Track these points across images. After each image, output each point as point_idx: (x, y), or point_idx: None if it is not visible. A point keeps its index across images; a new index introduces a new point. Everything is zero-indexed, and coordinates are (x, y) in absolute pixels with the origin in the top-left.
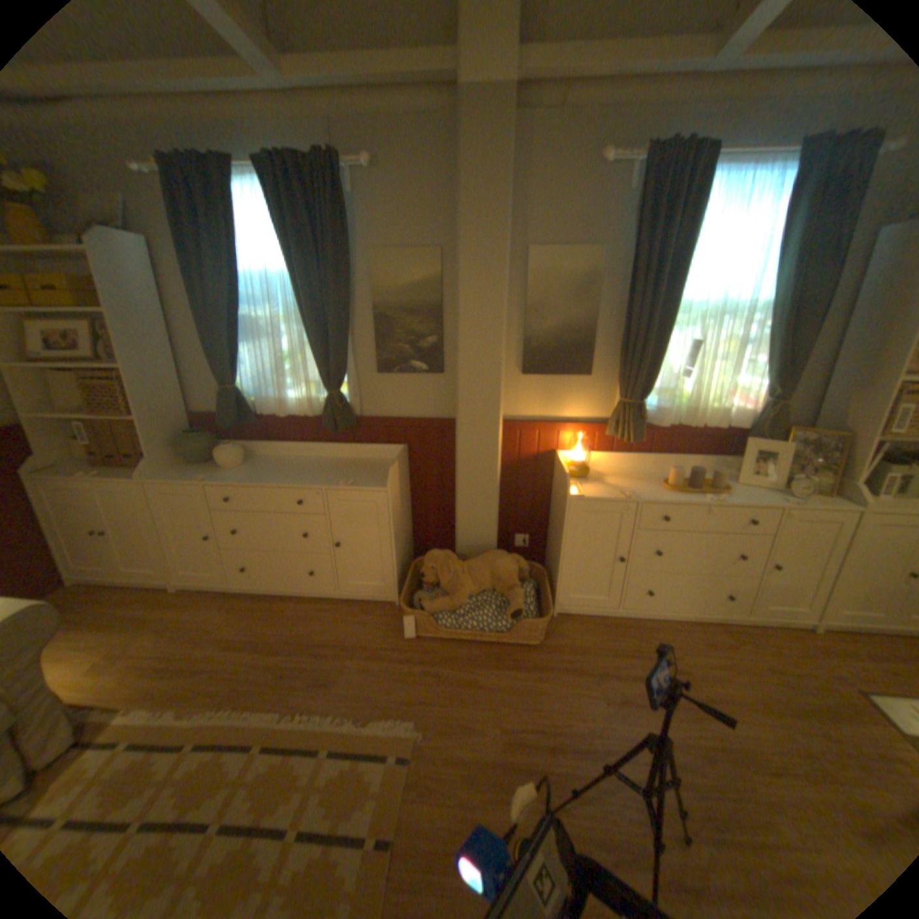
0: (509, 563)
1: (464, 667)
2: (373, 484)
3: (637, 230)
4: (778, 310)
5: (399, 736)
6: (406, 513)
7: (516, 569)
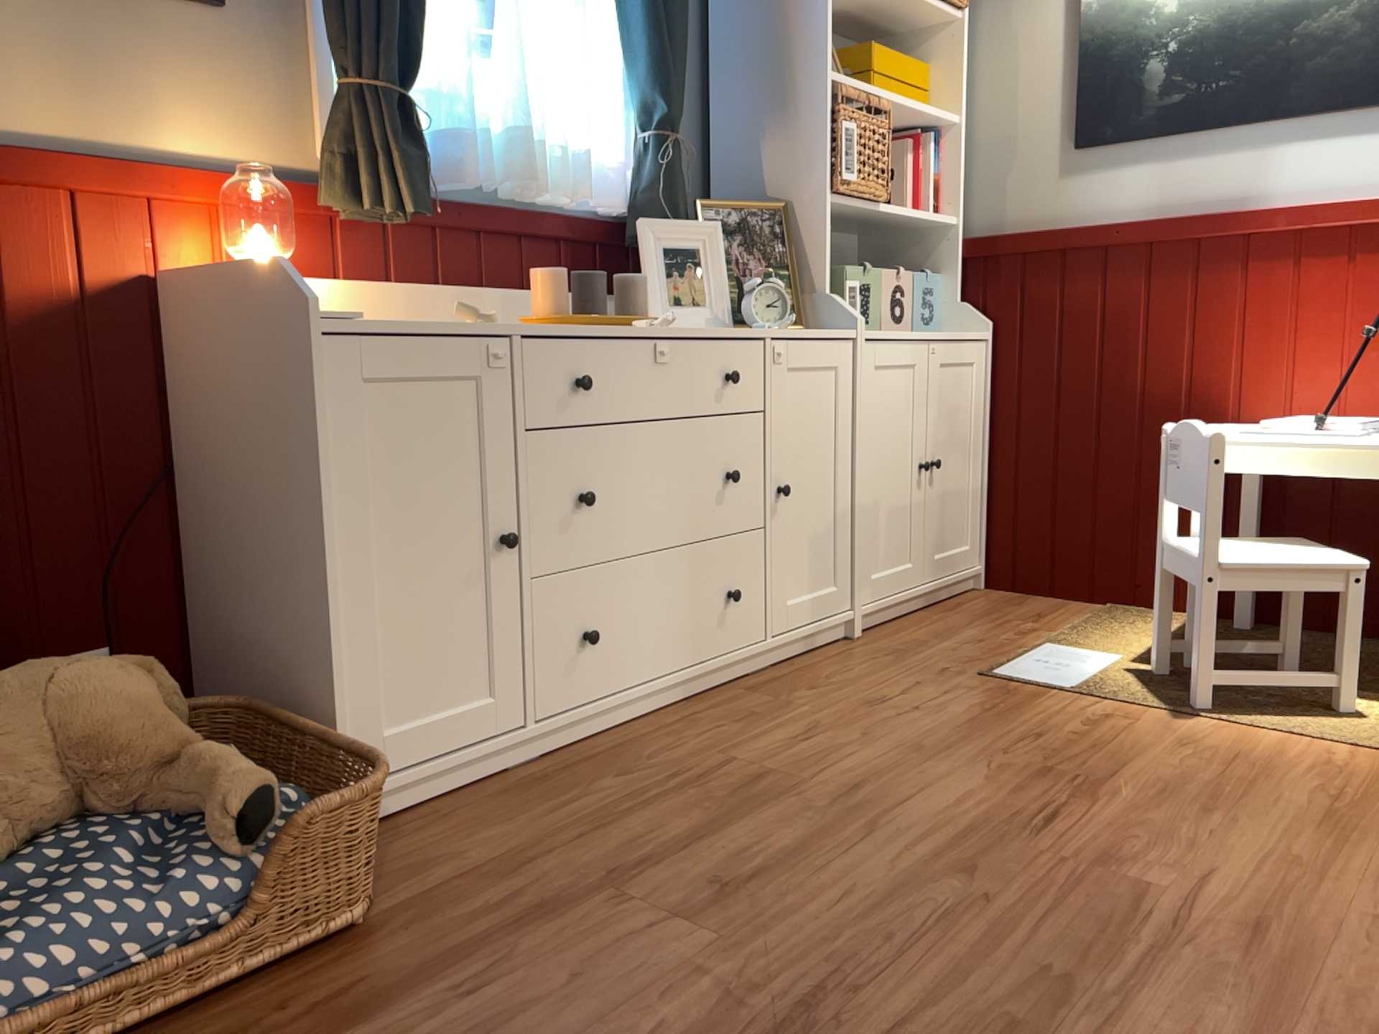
0: (125, 672)
1: None
2: None
3: None
4: None
5: None
6: None
7: (158, 694)
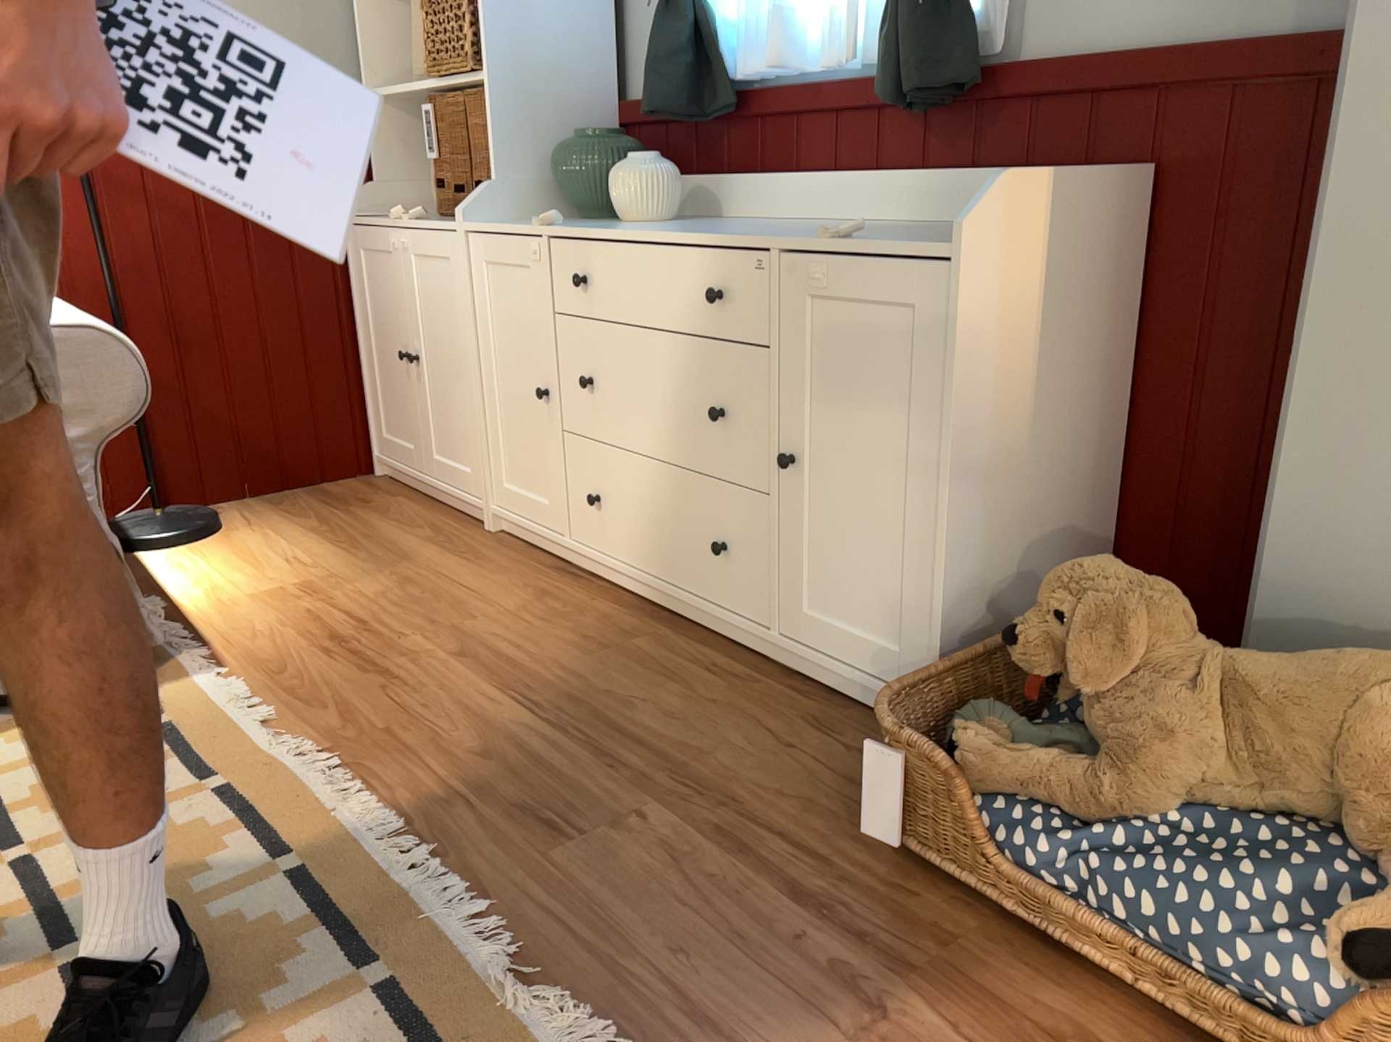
0: None
1: None
2: (923, 241)
3: None
4: None
5: None
6: (1085, 440)
7: None
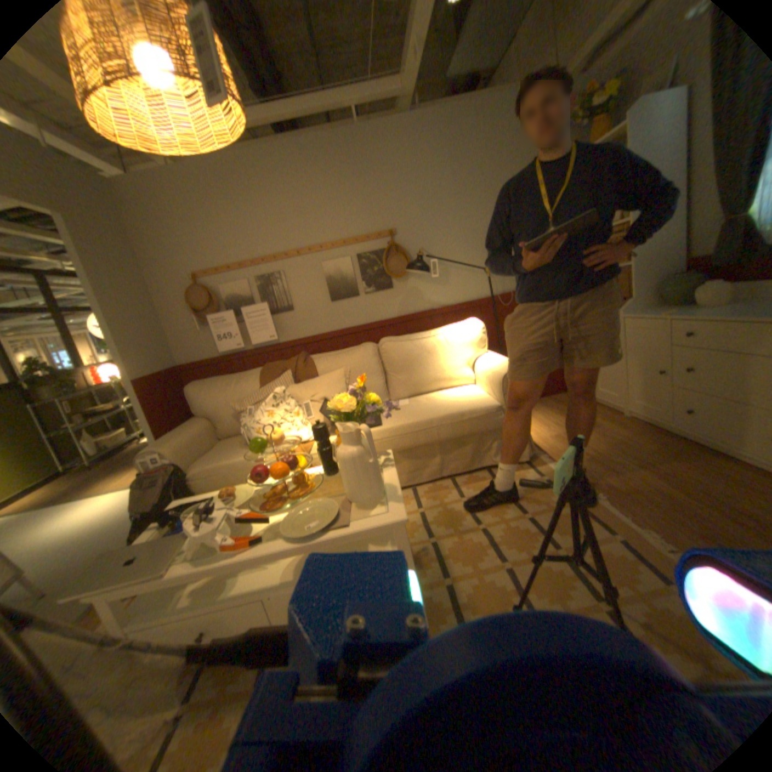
0: None
1: None
2: None
3: None
4: None
5: None
6: None
7: None
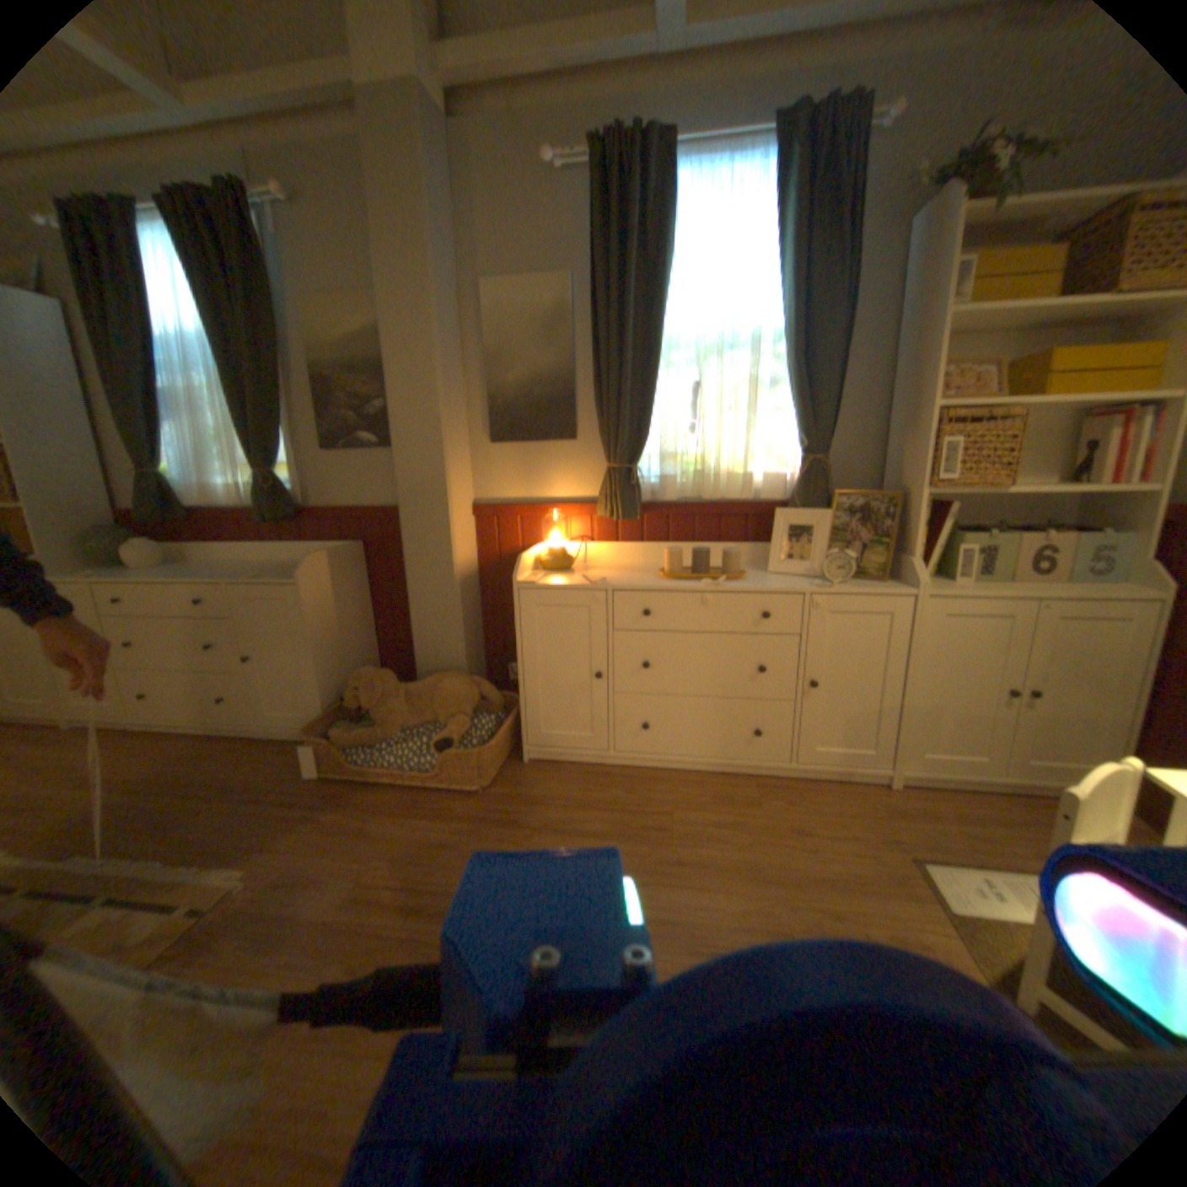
0: (462, 685)
1: (363, 814)
2: (286, 578)
3: (591, 242)
4: (788, 331)
5: (216, 886)
6: (362, 630)
7: (473, 693)
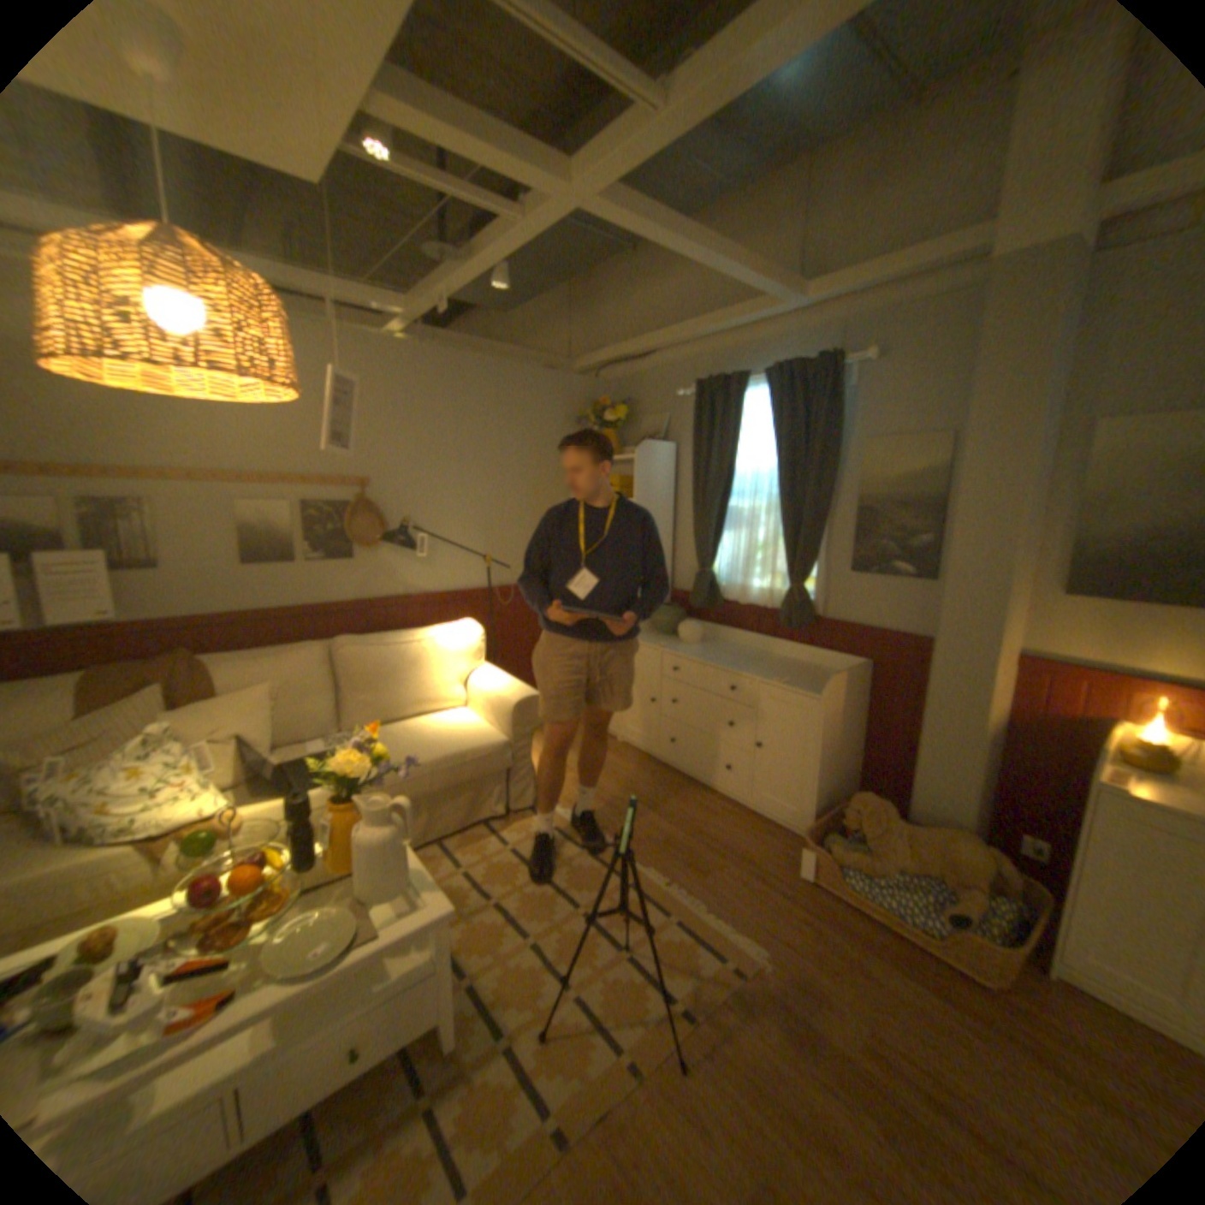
0: (980, 856)
1: (861, 947)
2: (809, 690)
3: None
4: None
5: (749, 956)
6: (854, 743)
7: (992, 870)
